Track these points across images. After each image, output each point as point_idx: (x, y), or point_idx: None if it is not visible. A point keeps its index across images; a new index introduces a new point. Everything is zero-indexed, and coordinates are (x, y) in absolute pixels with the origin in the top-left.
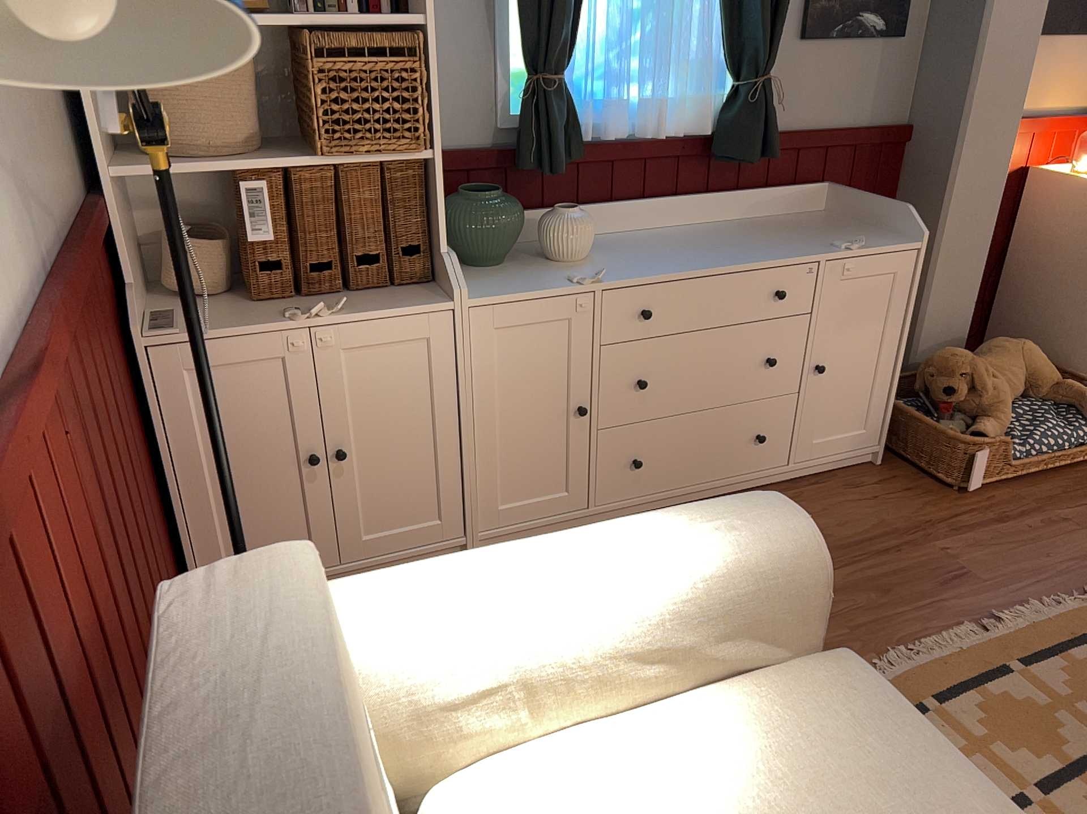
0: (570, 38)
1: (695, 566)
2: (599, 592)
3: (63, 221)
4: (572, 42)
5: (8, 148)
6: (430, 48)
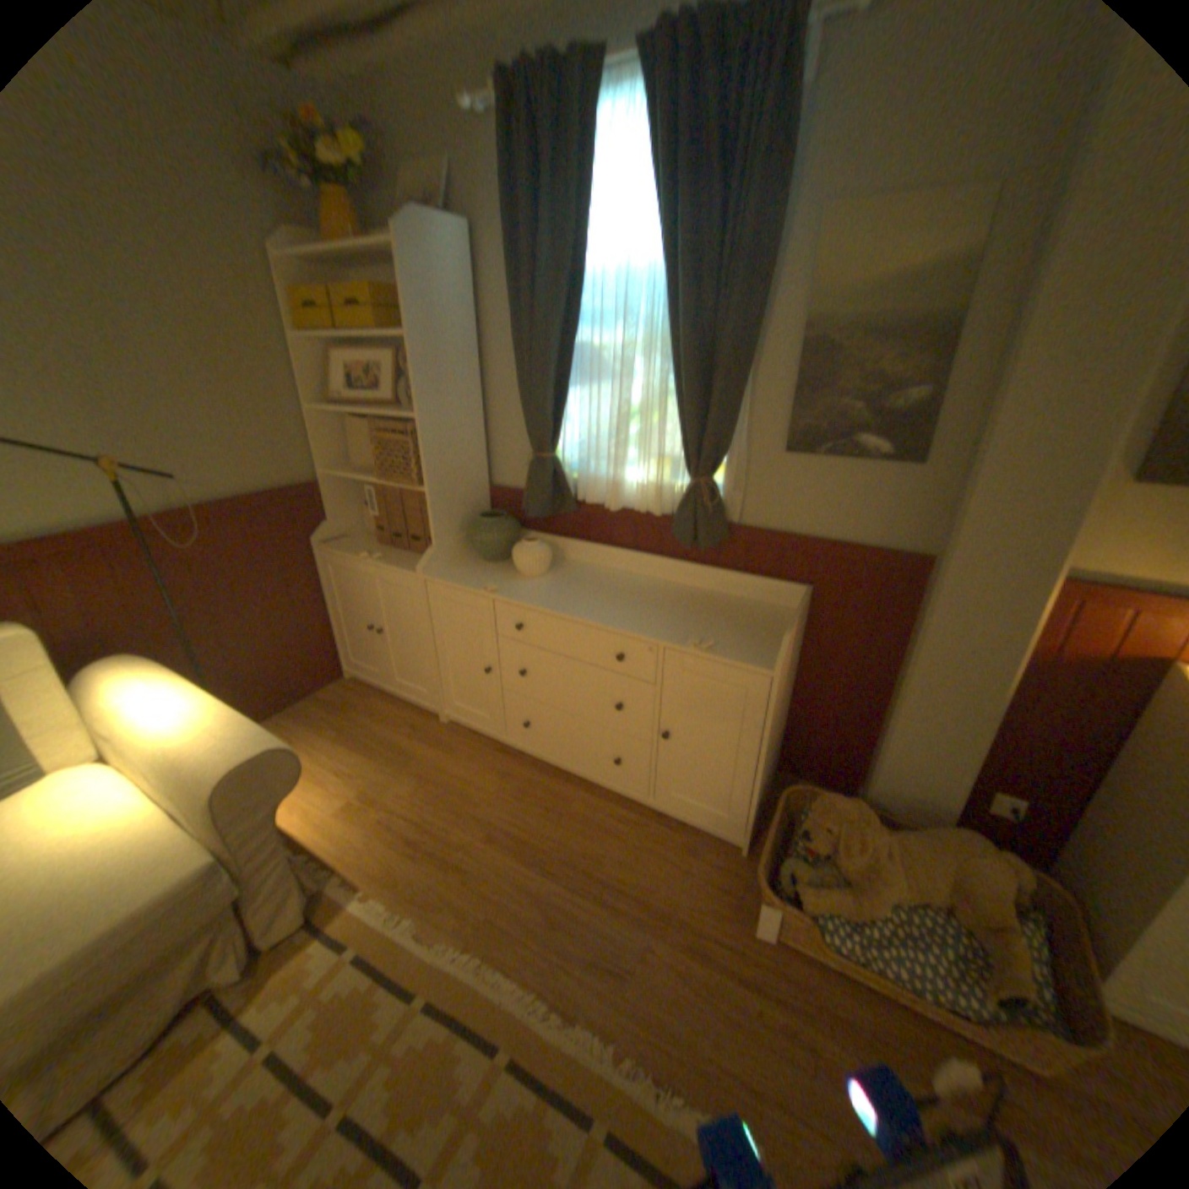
0: (549, 429)
1: (176, 748)
2: (148, 729)
3: (246, 487)
4: (556, 432)
5: (162, 458)
6: (421, 430)
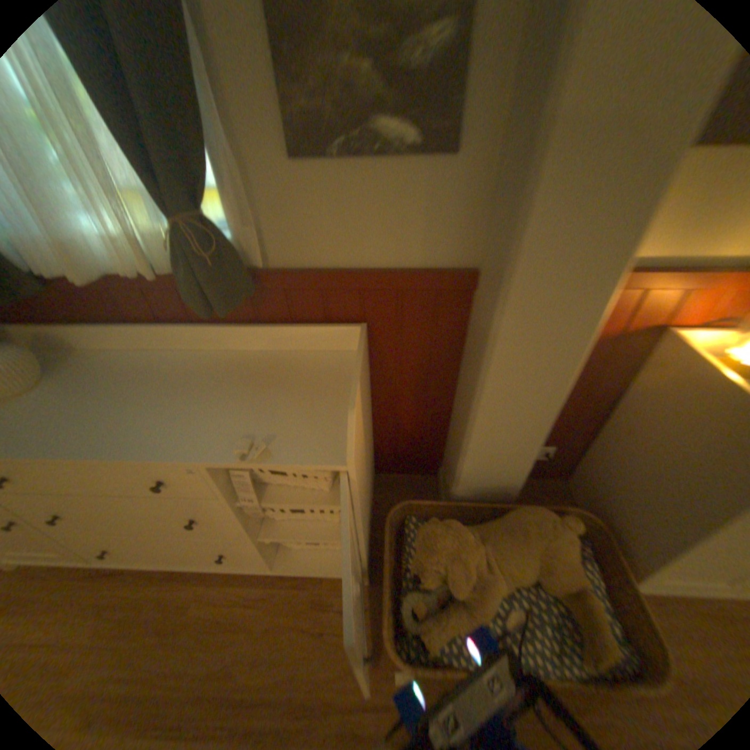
0: None
1: None
2: None
3: None
4: None
5: None
6: None
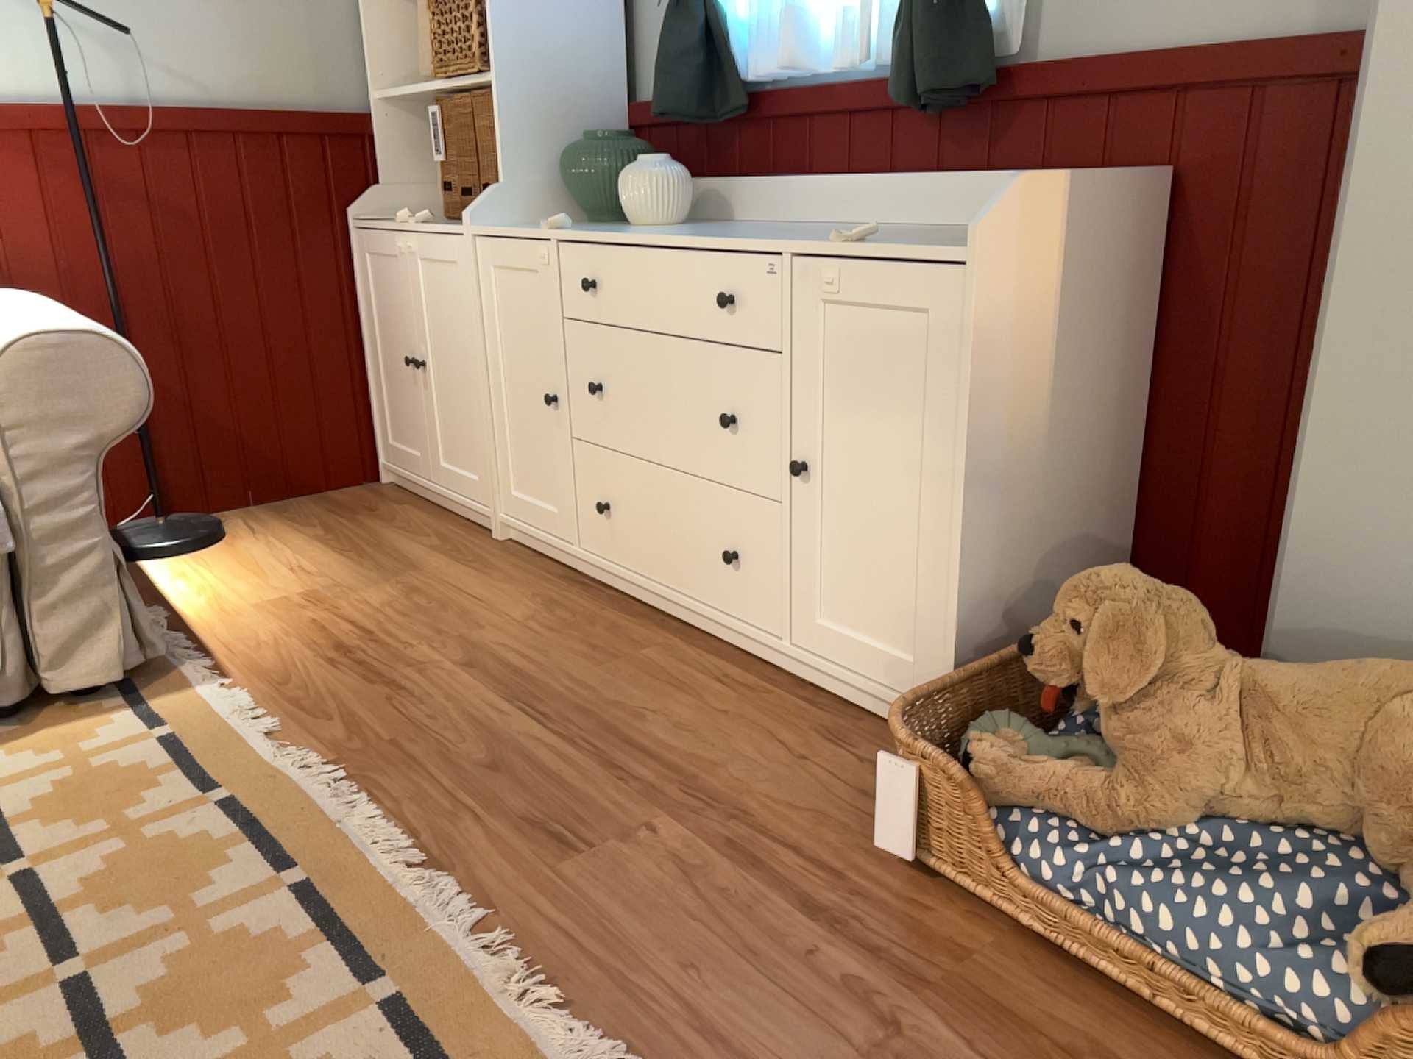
0: None
1: None
2: None
3: (256, 106)
4: None
5: (139, 33)
6: None
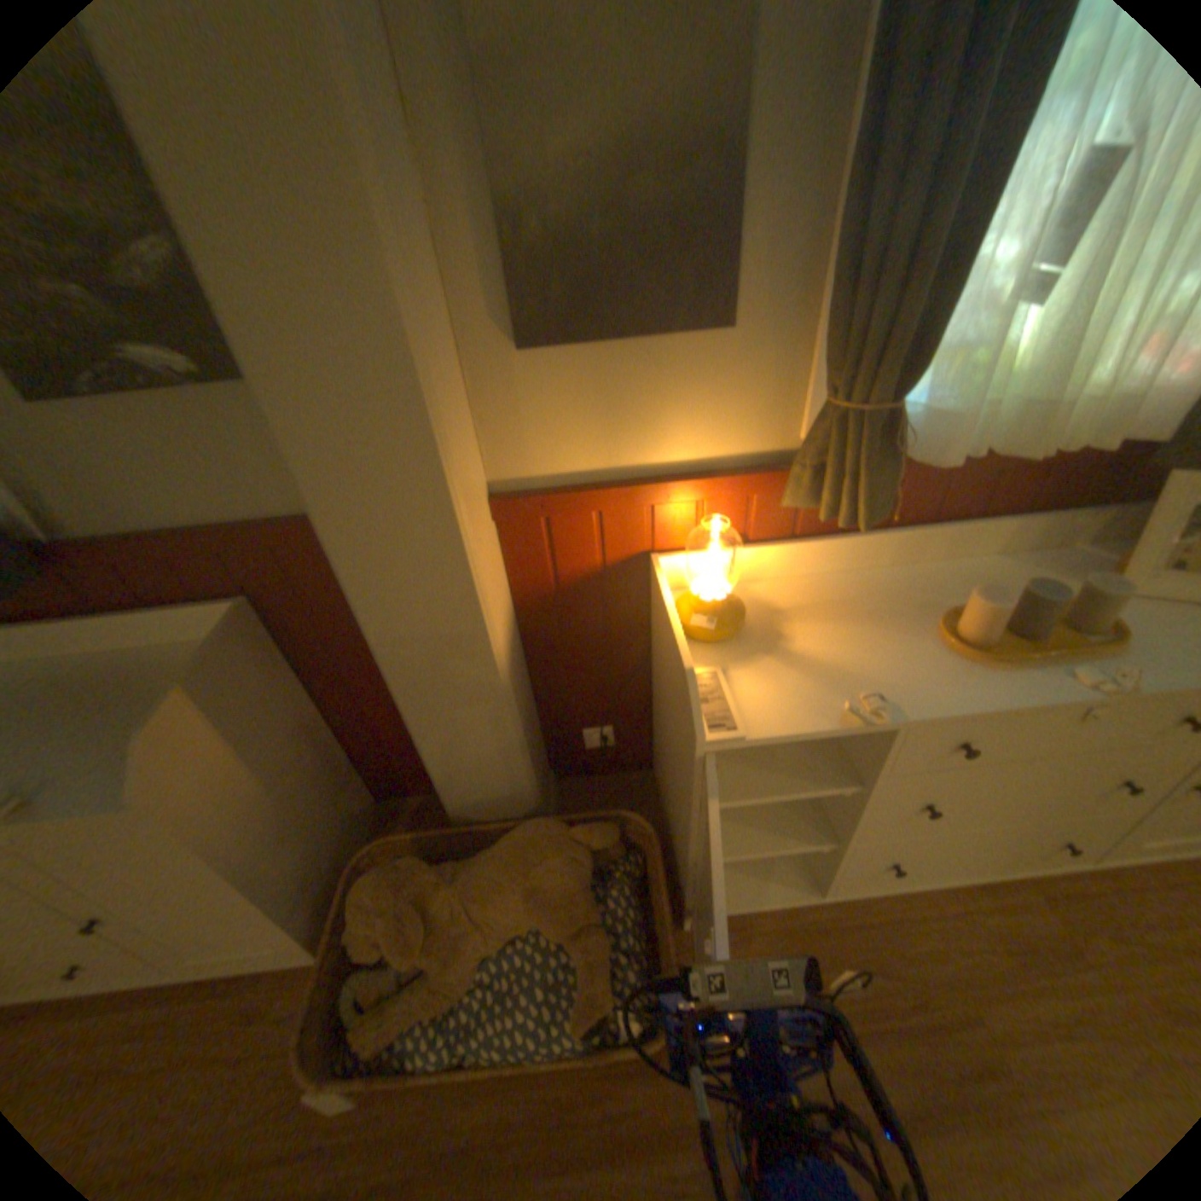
0: None
1: None
2: None
3: None
4: None
5: None
6: None
